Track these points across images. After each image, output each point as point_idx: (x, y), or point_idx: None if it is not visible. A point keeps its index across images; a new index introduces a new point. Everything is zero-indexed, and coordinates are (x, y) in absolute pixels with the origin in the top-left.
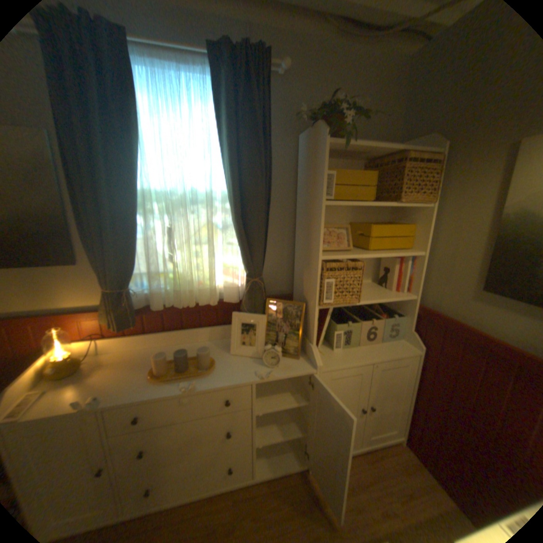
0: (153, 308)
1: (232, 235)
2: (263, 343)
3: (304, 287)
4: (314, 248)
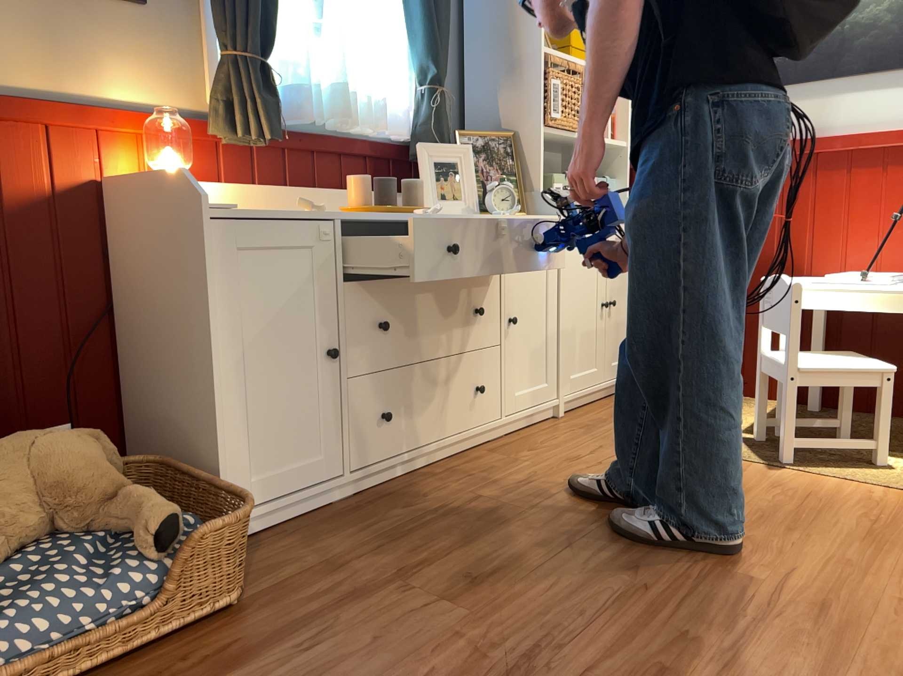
0: (300, 115)
1: (394, 14)
2: (476, 188)
3: (503, 114)
4: (525, 38)
